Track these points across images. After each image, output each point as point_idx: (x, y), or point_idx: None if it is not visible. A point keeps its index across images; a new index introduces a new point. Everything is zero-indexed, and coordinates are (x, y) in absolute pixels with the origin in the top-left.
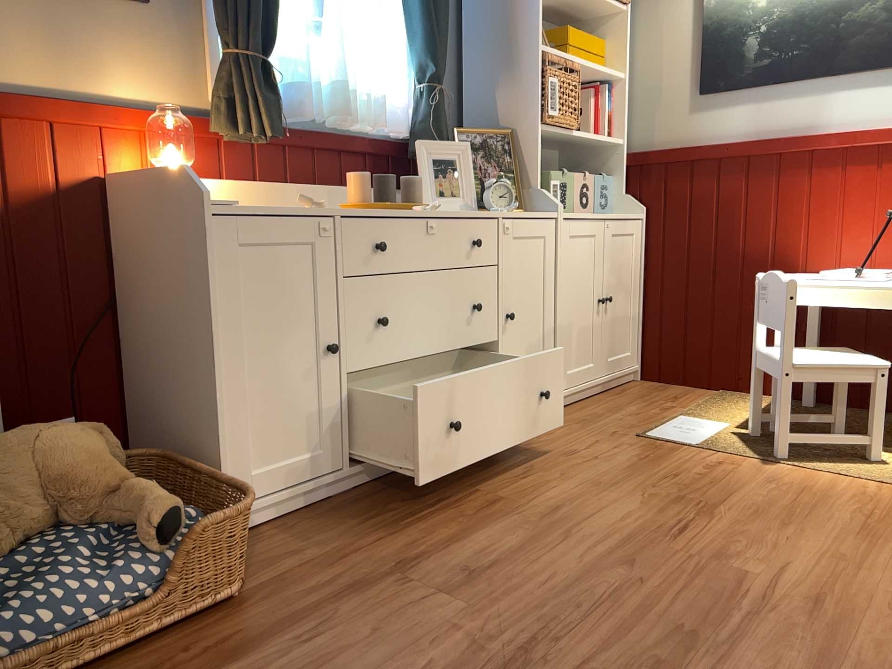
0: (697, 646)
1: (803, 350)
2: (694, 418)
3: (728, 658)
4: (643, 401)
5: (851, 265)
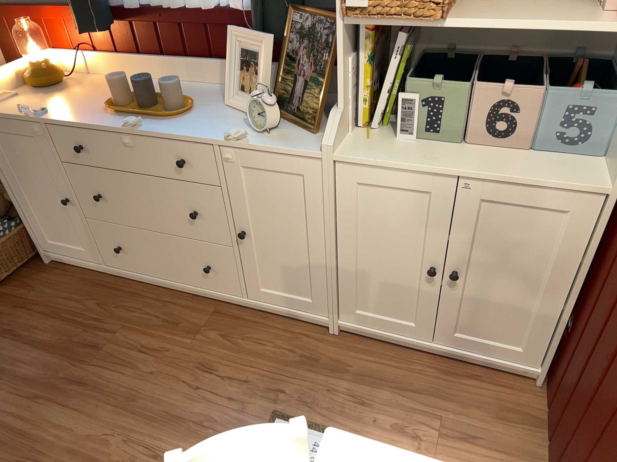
0: None
1: None
2: None
3: None
4: (426, 400)
5: None
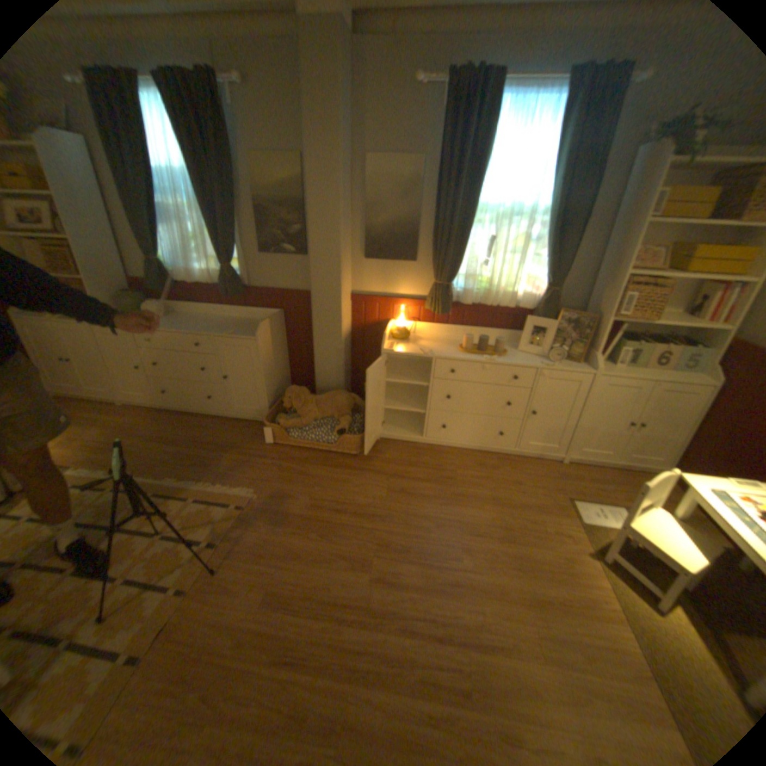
0: (403, 554)
1: (680, 529)
2: (628, 515)
3: (403, 563)
4: (630, 489)
5: None
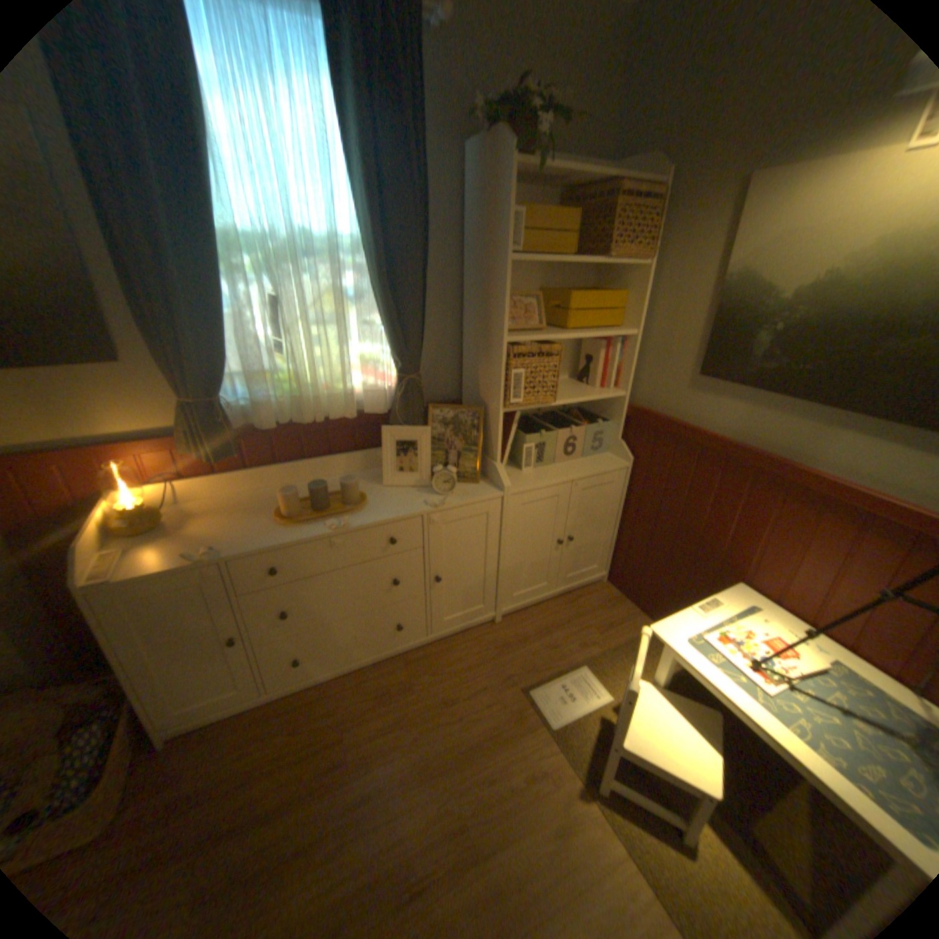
0: None
1: (670, 706)
2: (592, 675)
3: None
4: (579, 623)
5: (798, 606)
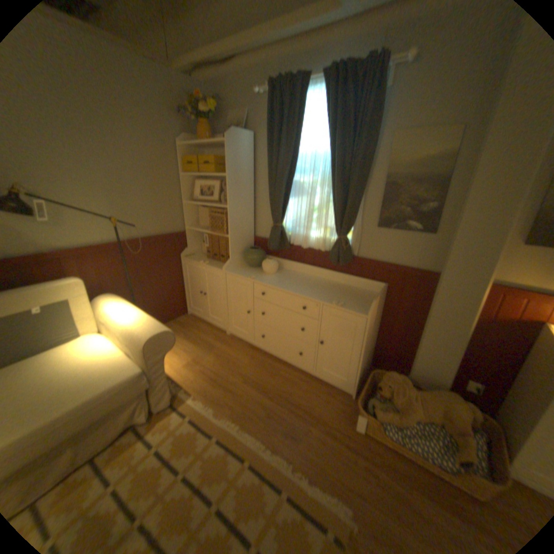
0: None
1: None
2: None
3: None
4: None
5: None
